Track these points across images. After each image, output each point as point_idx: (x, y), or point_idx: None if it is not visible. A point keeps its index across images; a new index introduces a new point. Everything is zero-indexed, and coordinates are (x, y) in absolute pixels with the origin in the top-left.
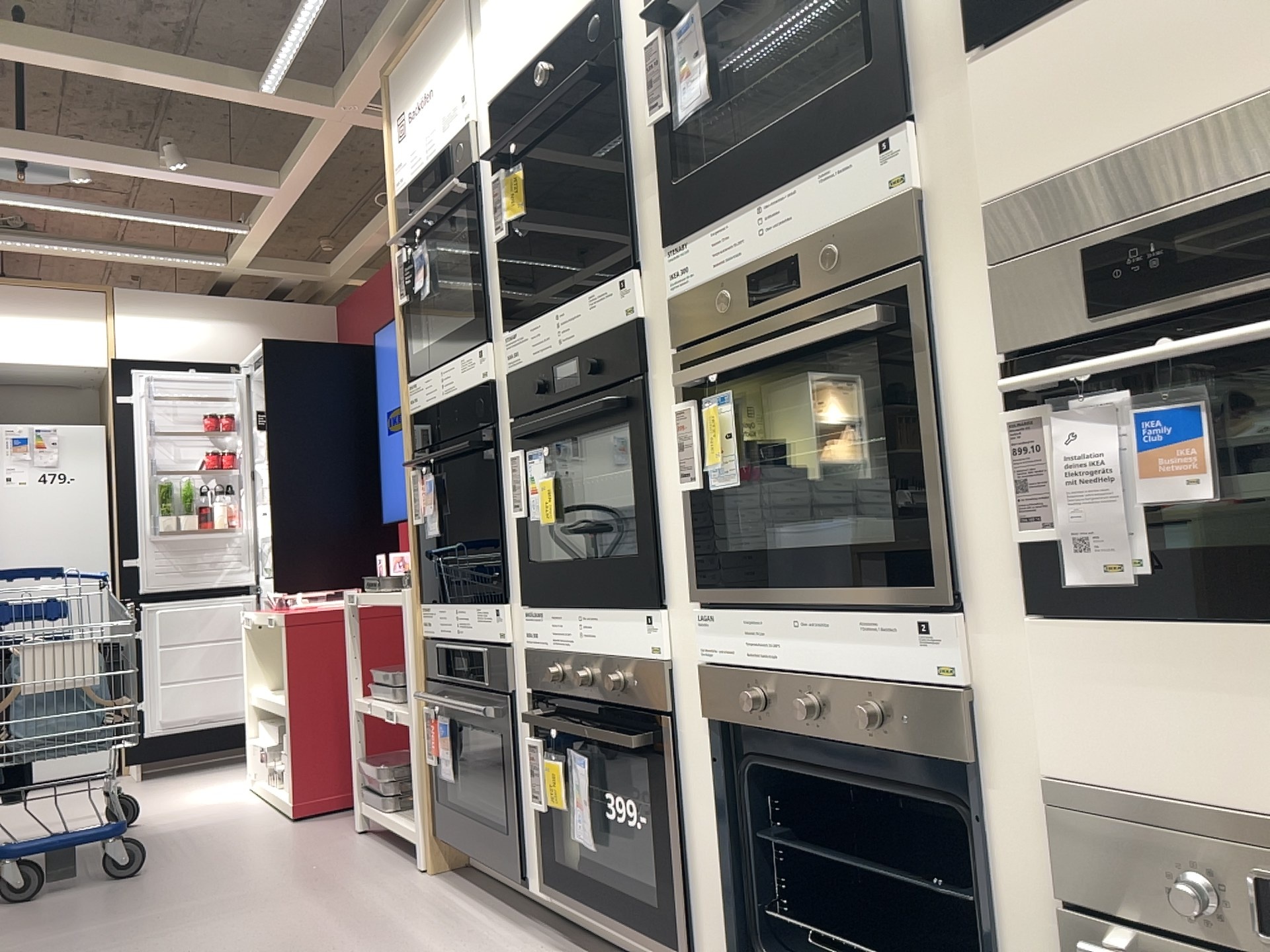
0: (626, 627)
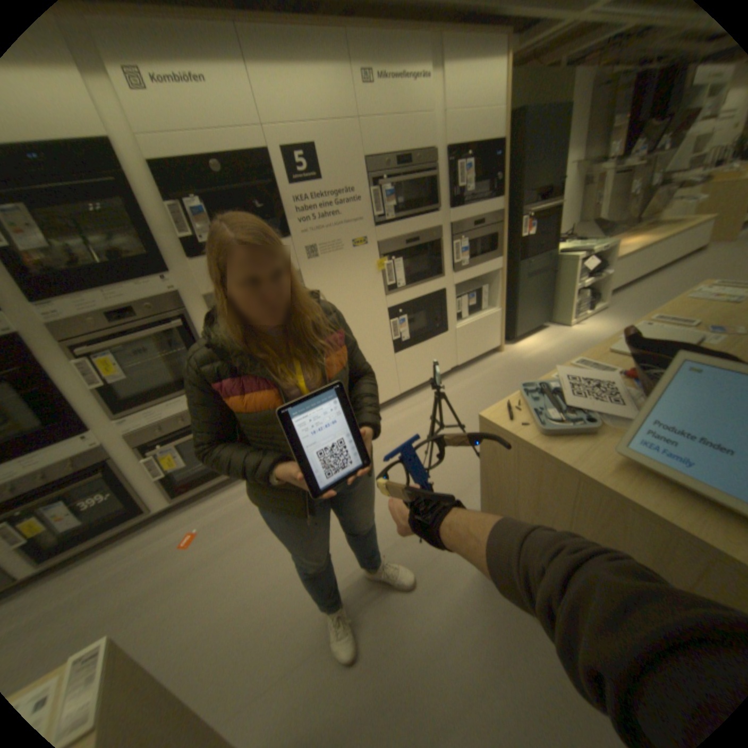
0: (65, 449)
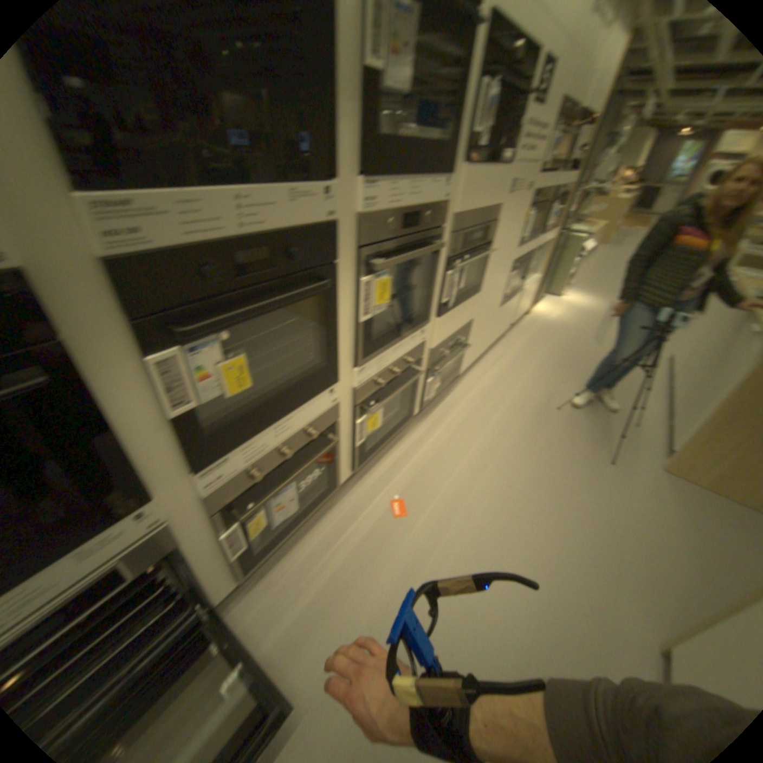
0: (316, 404)
